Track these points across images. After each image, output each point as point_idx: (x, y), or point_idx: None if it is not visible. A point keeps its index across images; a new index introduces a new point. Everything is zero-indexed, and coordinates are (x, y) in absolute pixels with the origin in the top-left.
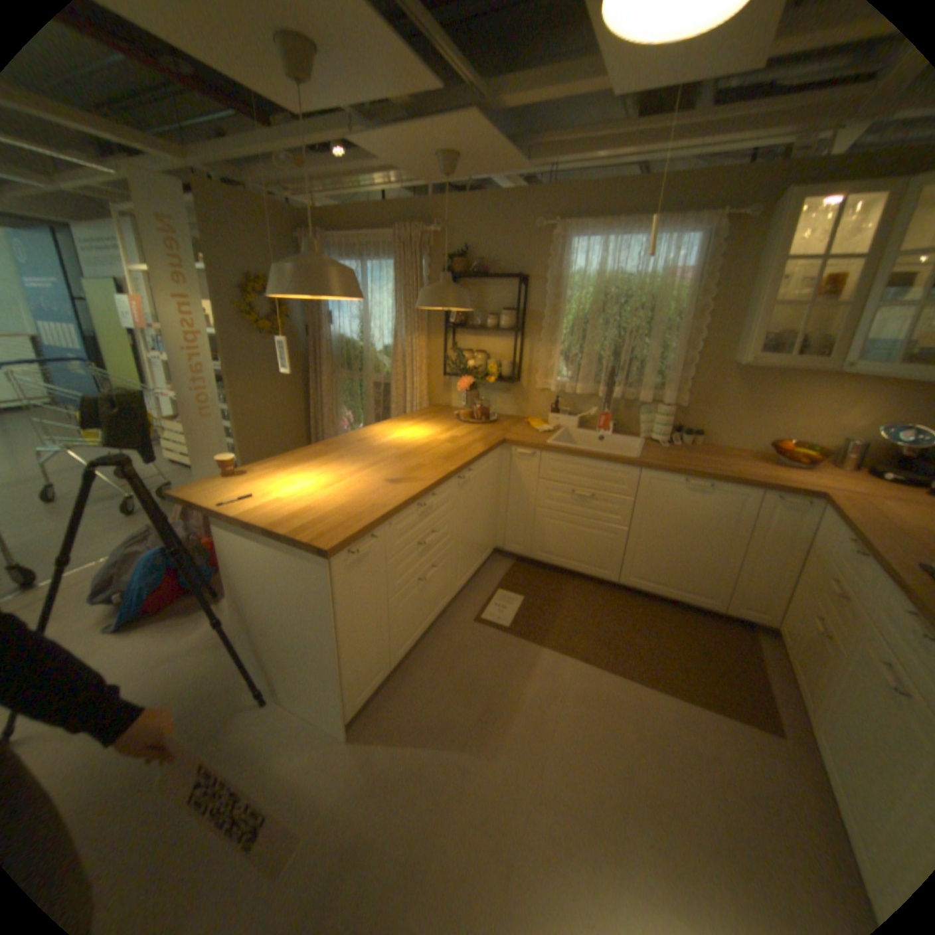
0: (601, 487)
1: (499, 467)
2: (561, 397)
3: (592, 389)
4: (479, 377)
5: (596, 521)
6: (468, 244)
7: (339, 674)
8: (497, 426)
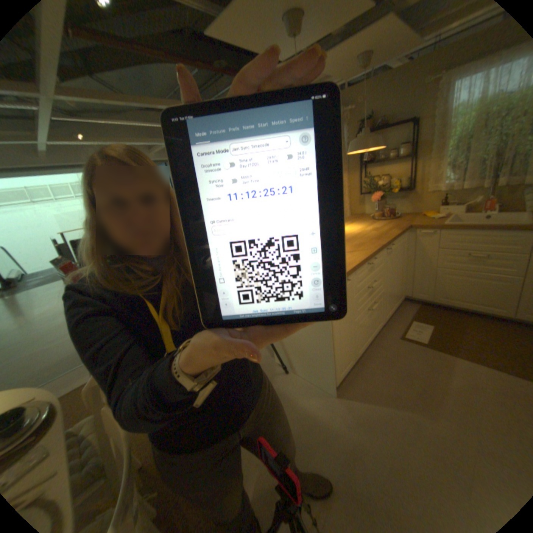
0: (496, 249)
1: (407, 244)
2: (449, 193)
3: (477, 183)
4: (385, 190)
5: (492, 273)
6: (373, 109)
7: (334, 357)
8: (402, 219)
